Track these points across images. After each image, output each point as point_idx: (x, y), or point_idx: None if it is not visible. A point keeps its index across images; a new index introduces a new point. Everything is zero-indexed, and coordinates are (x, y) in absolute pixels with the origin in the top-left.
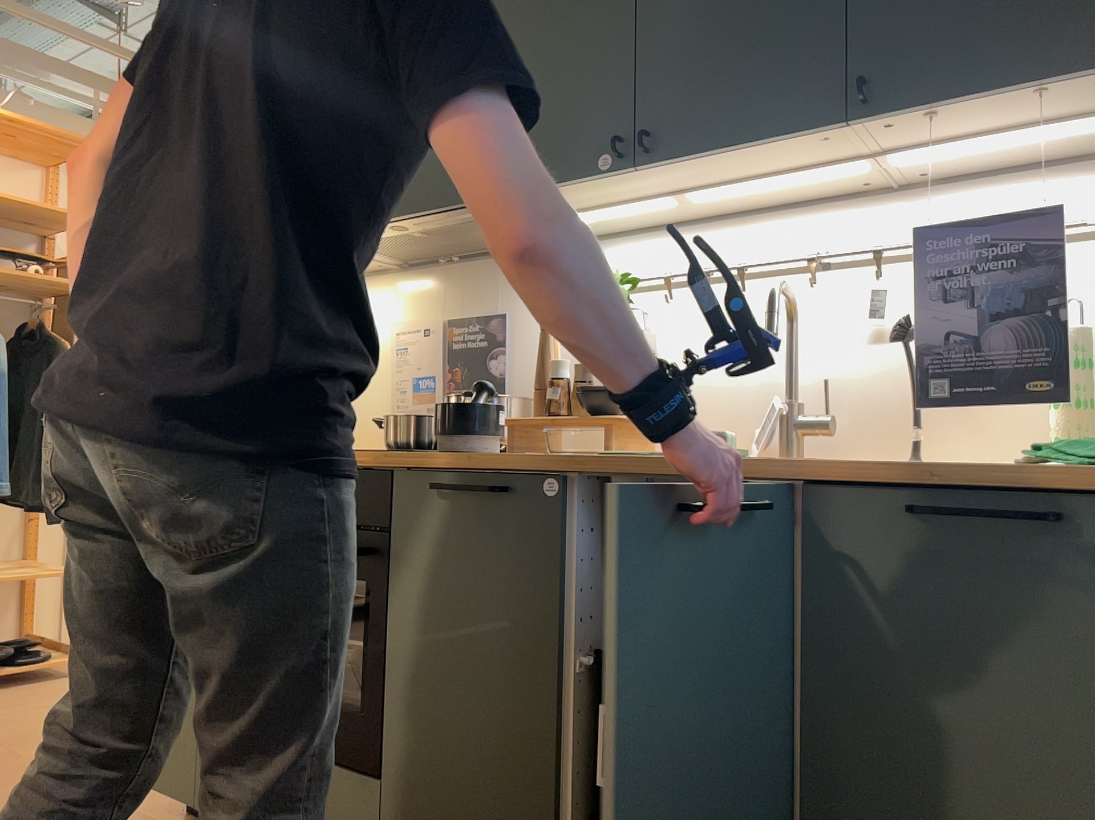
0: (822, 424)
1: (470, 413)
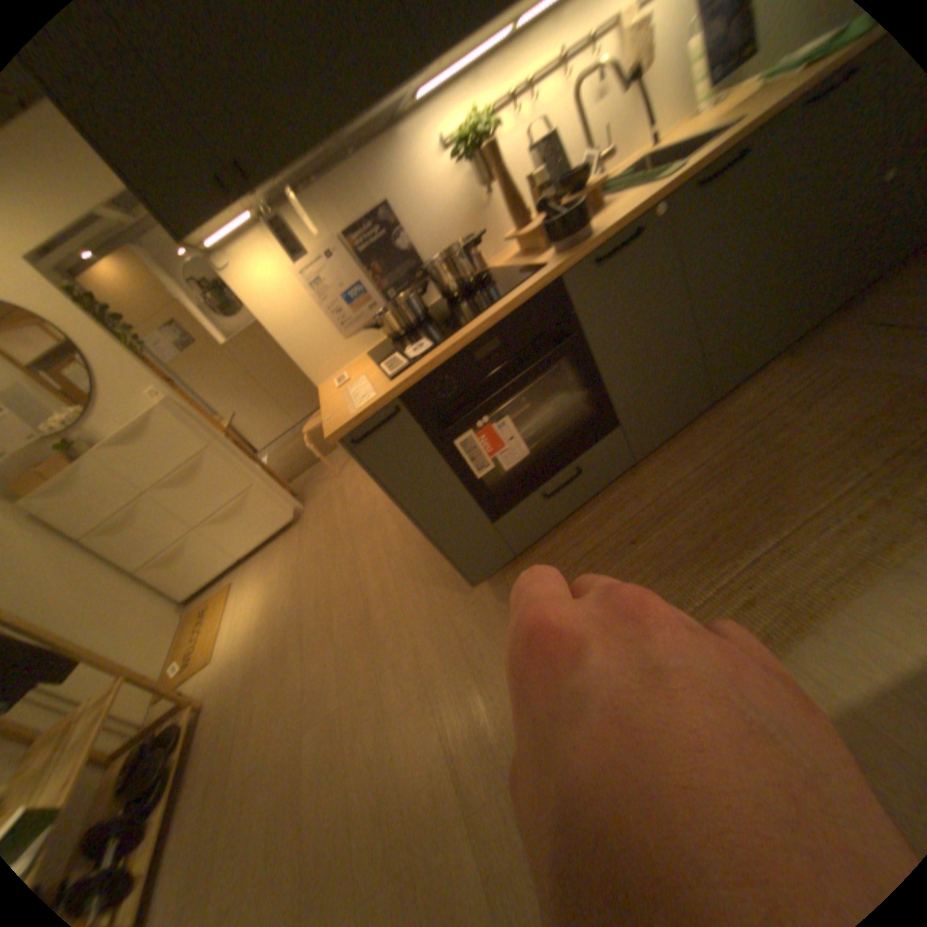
0: (613, 148)
1: (581, 206)
